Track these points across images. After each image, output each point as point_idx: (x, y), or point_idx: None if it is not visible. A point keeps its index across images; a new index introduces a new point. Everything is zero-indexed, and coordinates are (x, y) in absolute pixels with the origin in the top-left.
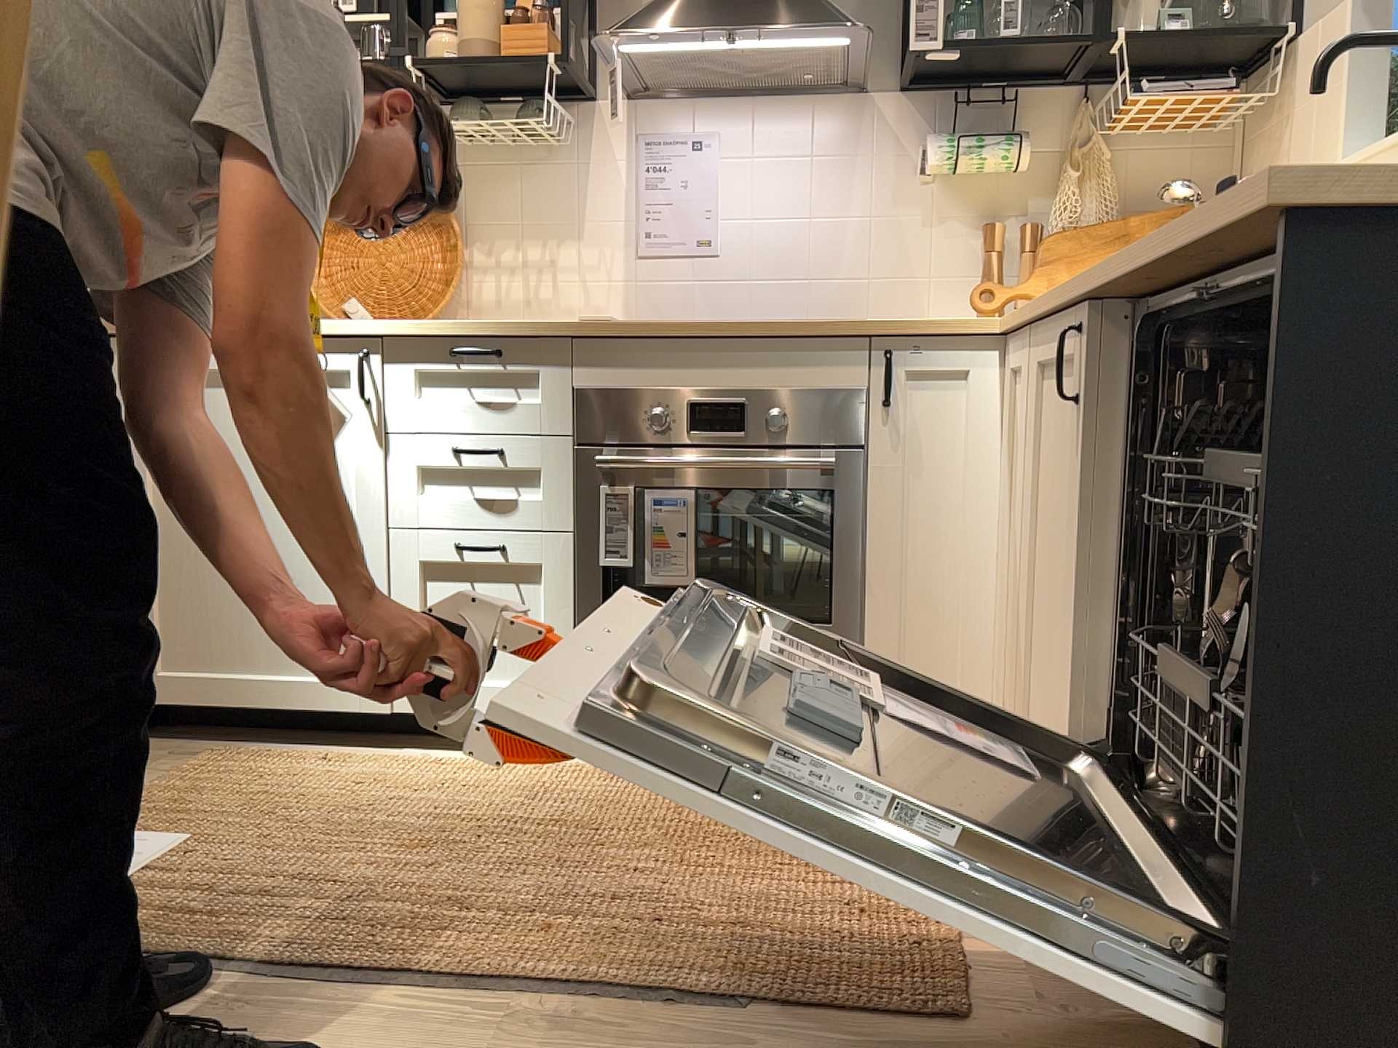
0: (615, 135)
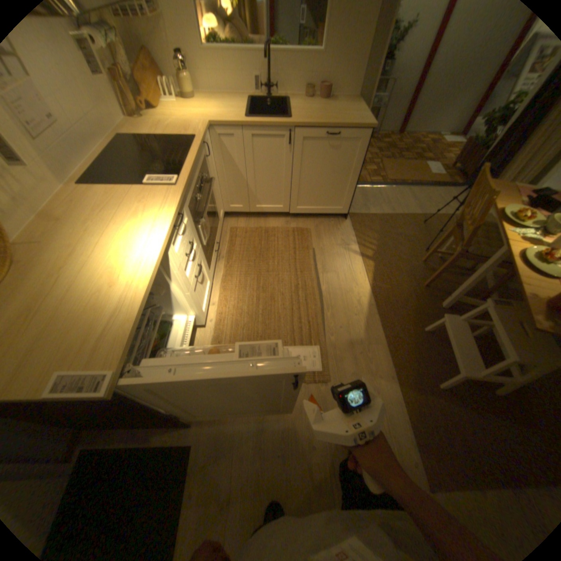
0: None
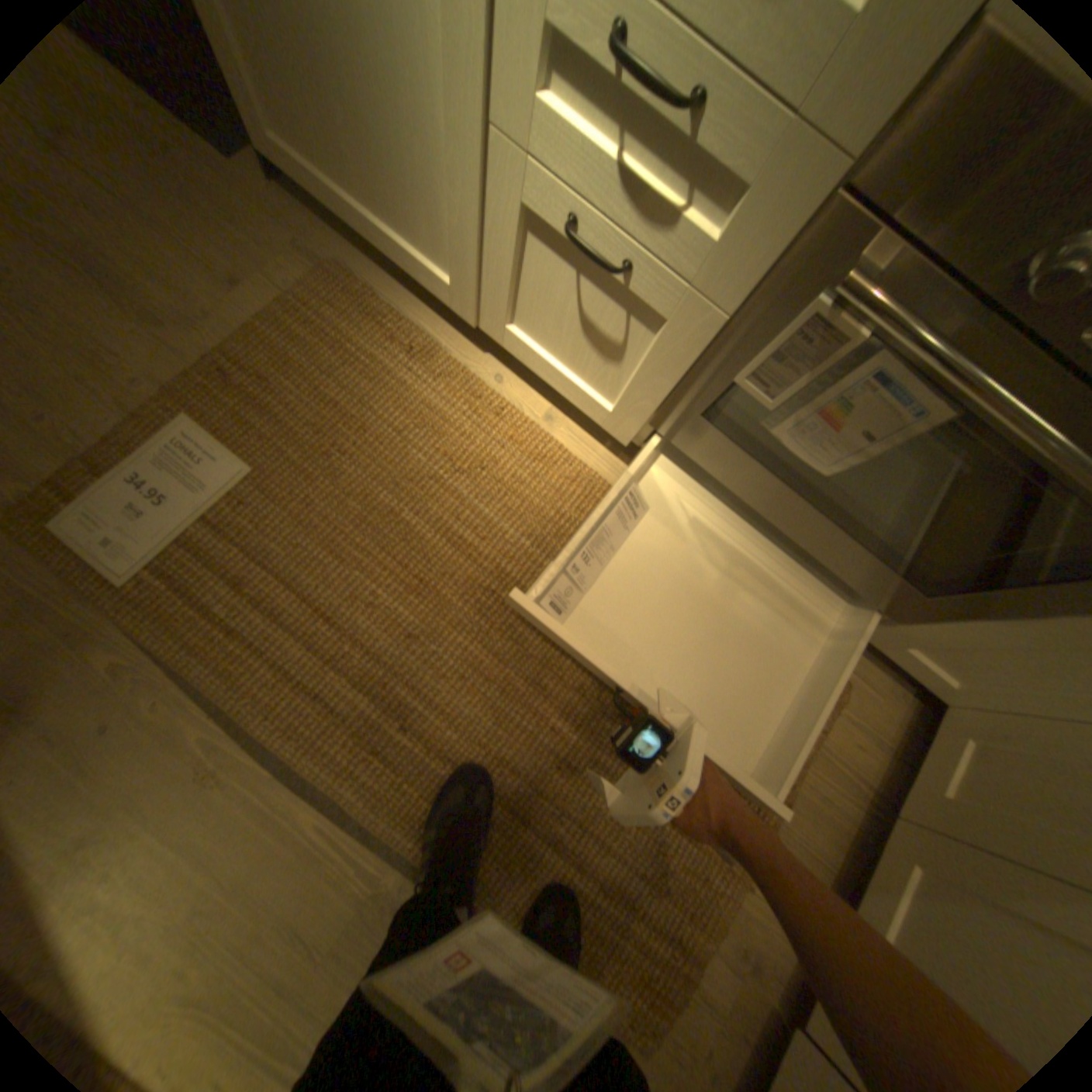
0: None
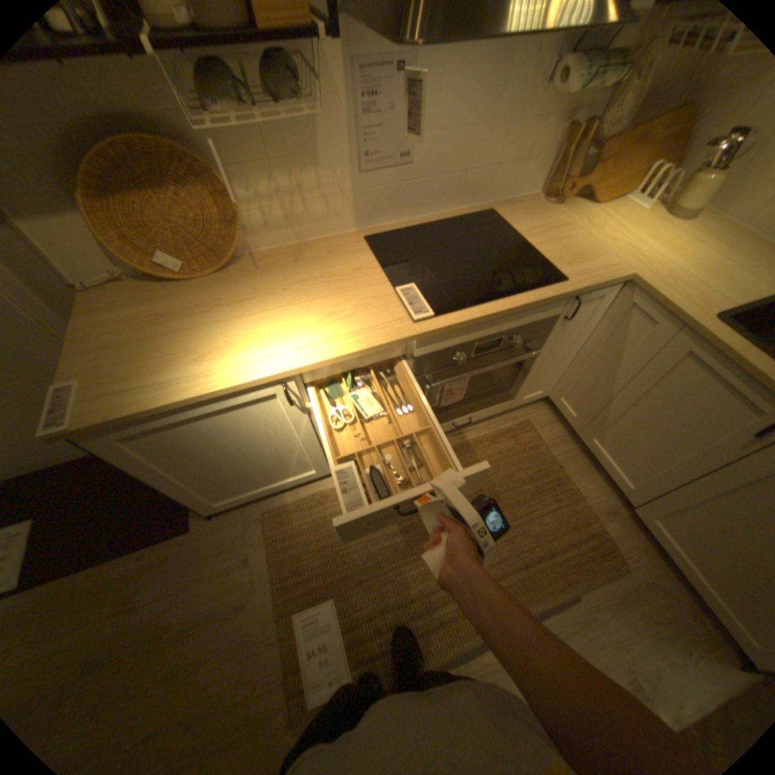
0: (335, 57)
